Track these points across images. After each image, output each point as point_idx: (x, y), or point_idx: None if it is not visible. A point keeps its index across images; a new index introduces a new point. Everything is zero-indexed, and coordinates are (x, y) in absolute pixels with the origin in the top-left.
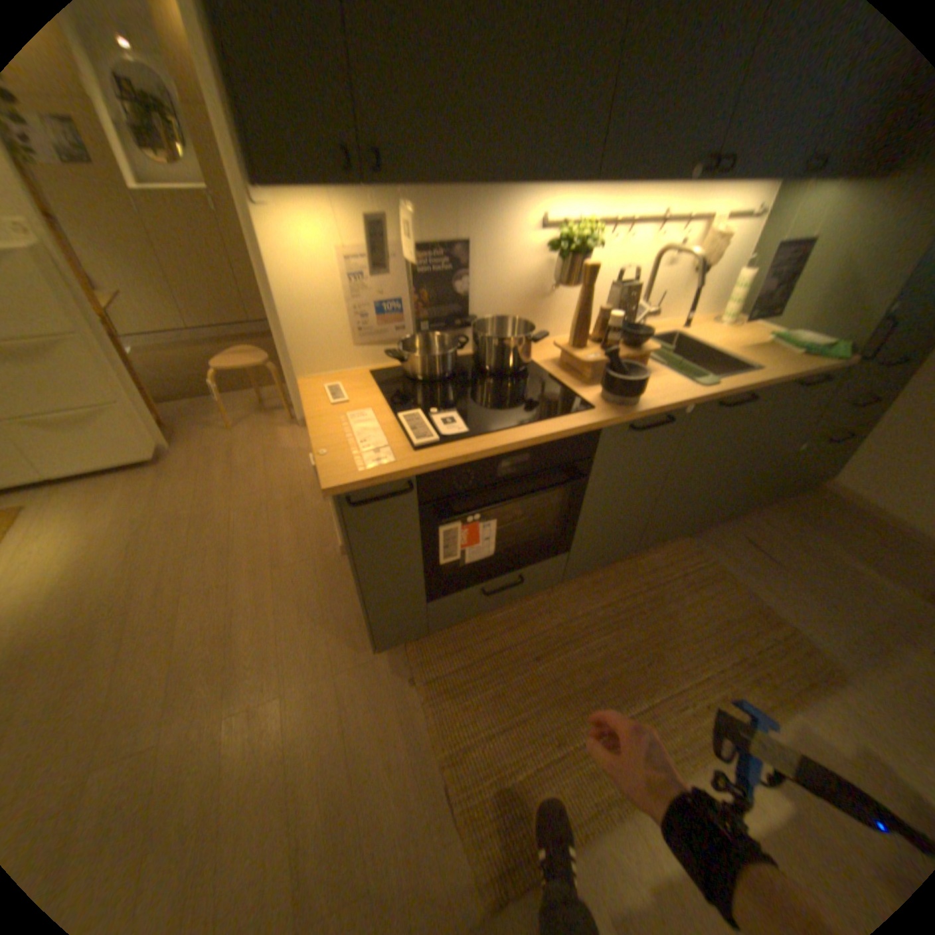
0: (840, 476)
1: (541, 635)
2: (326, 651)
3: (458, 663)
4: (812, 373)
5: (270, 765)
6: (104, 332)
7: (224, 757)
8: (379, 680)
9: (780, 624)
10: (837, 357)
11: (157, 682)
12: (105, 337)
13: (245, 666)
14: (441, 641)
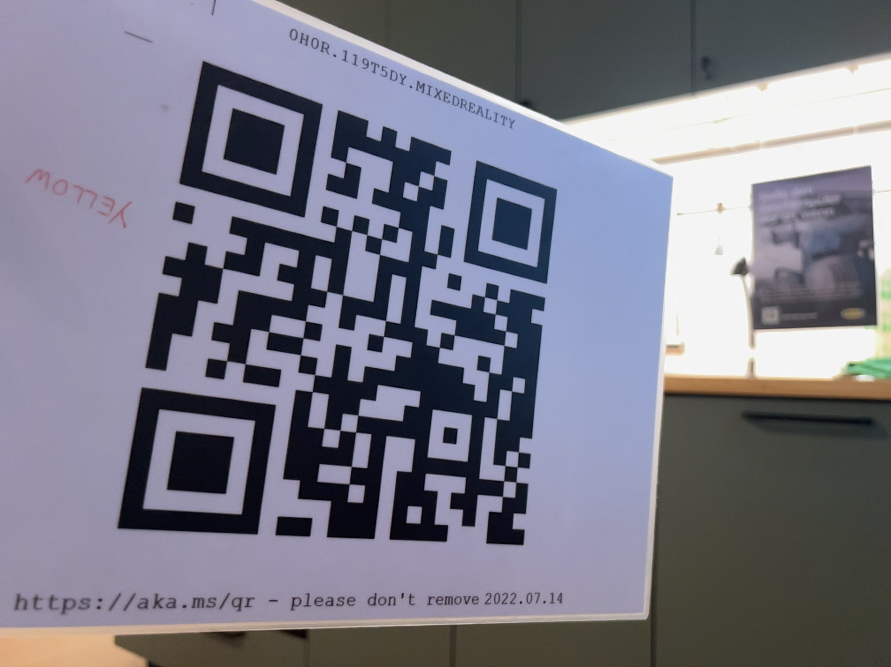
0: None
1: None
2: (122, 652)
3: None
4: (775, 389)
5: None
6: None
7: None
8: None
9: None
10: None
11: None
12: None
13: None
14: None
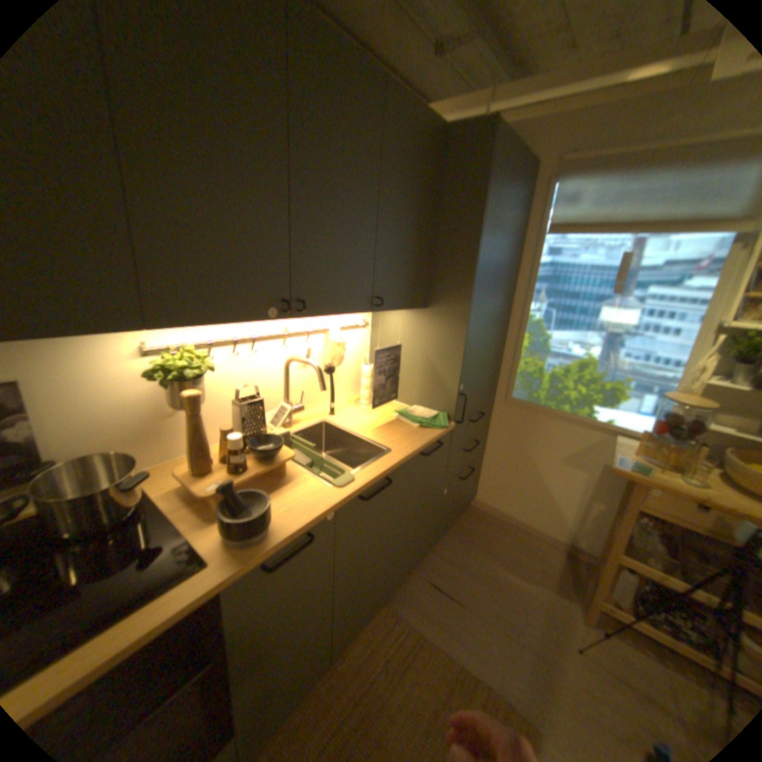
0: (478, 496)
1: None
2: None
3: None
4: (428, 444)
5: None
6: None
7: None
8: None
9: (476, 687)
10: (441, 426)
11: None
12: None
13: None
14: None
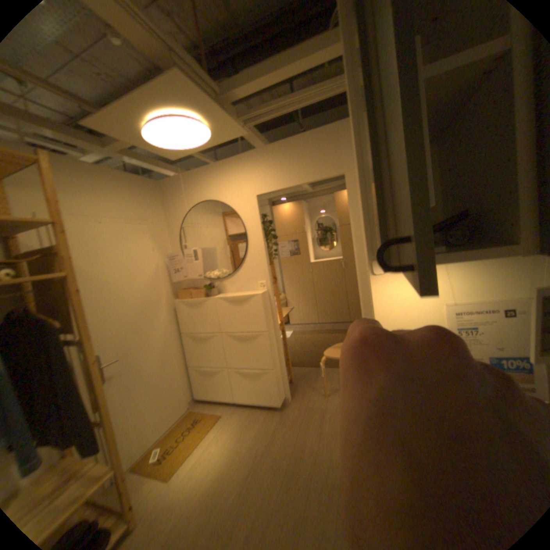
0: None
1: None
2: None
3: None
4: None
5: None
6: (281, 329)
7: None
8: None
9: None
10: None
11: None
12: (280, 331)
13: None
14: None
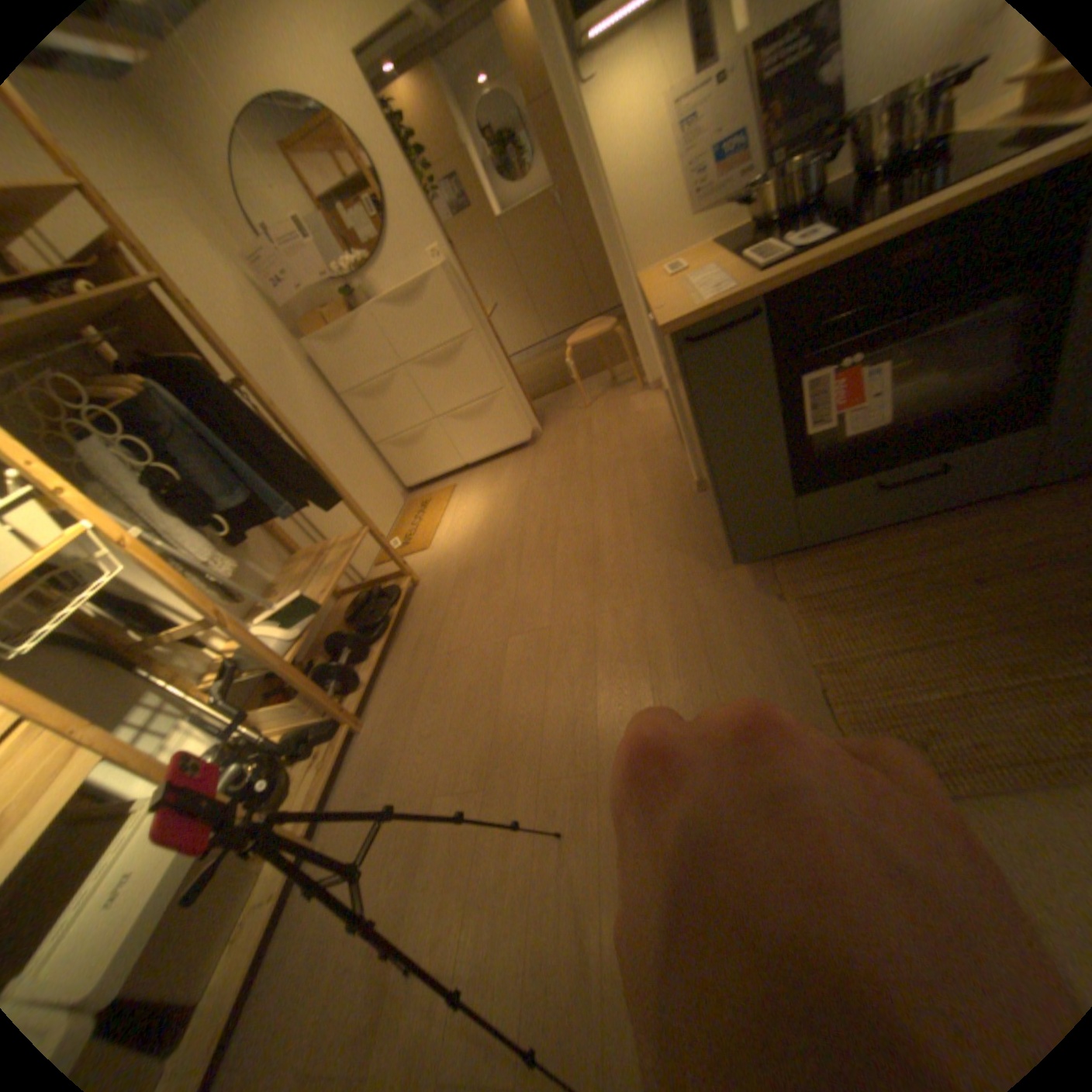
0: None
1: (989, 554)
2: (685, 569)
3: (846, 581)
4: None
5: (635, 646)
6: (490, 331)
7: (598, 637)
8: (742, 593)
9: None
10: None
11: (547, 585)
12: (491, 335)
13: (611, 578)
14: (822, 560)
